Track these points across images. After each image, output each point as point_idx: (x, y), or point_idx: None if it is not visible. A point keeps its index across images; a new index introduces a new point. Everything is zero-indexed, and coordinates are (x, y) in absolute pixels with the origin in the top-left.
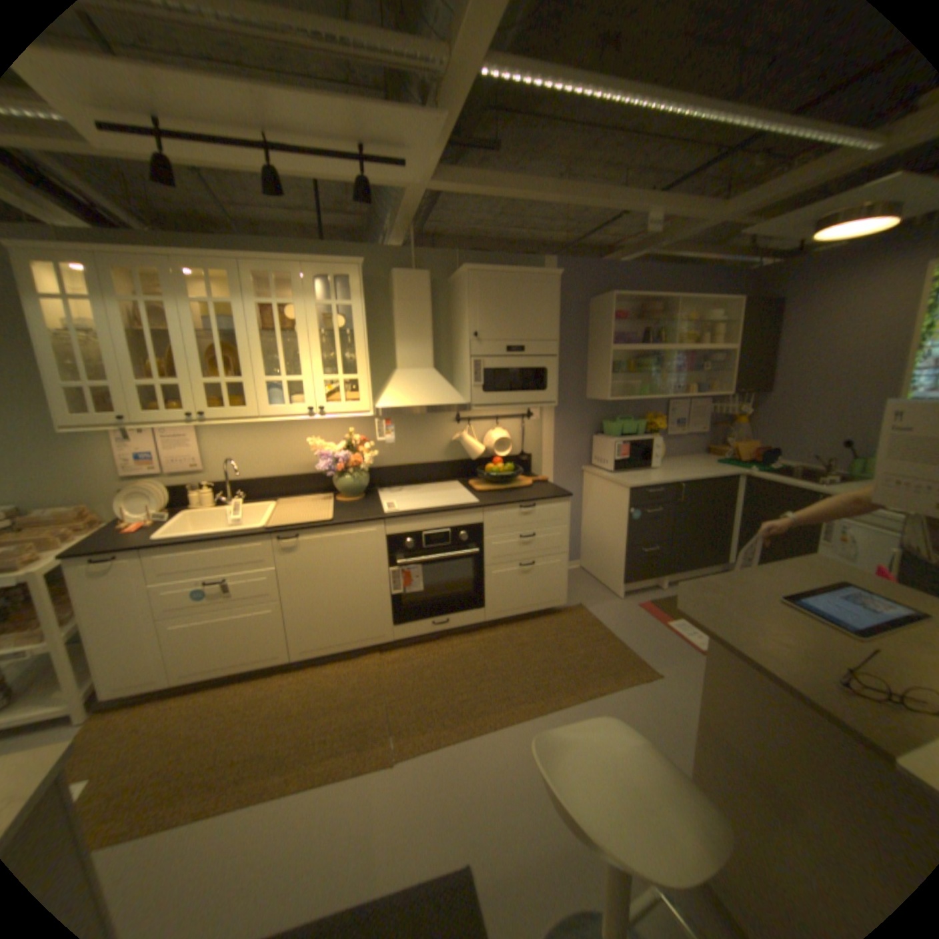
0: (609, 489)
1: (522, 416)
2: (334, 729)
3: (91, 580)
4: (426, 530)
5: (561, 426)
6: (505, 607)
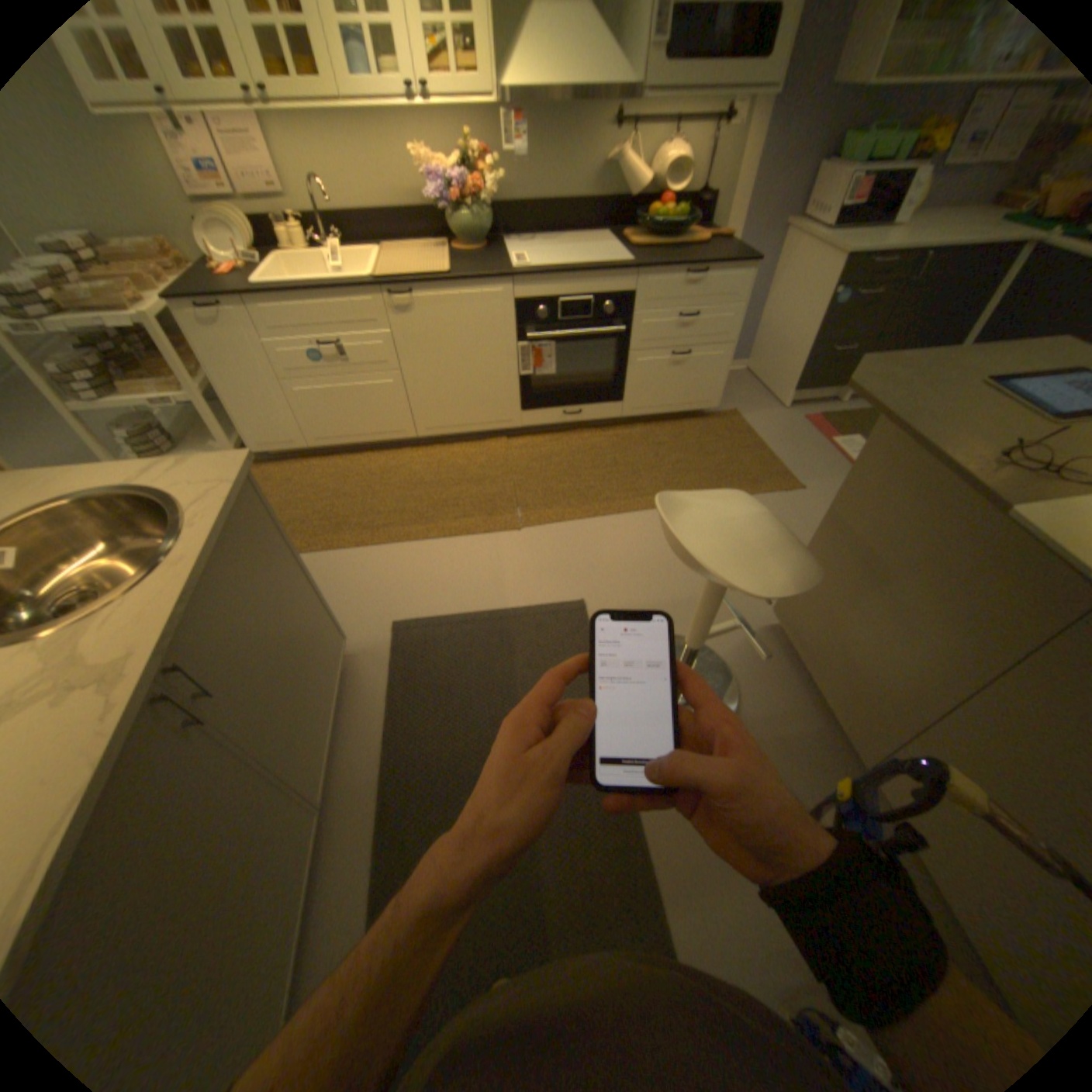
0: (819, 254)
1: (720, 117)
2: (467, 497)
3: (205, 328)
4: (564, 297)
5: (778, 140)
6: (647, 404)
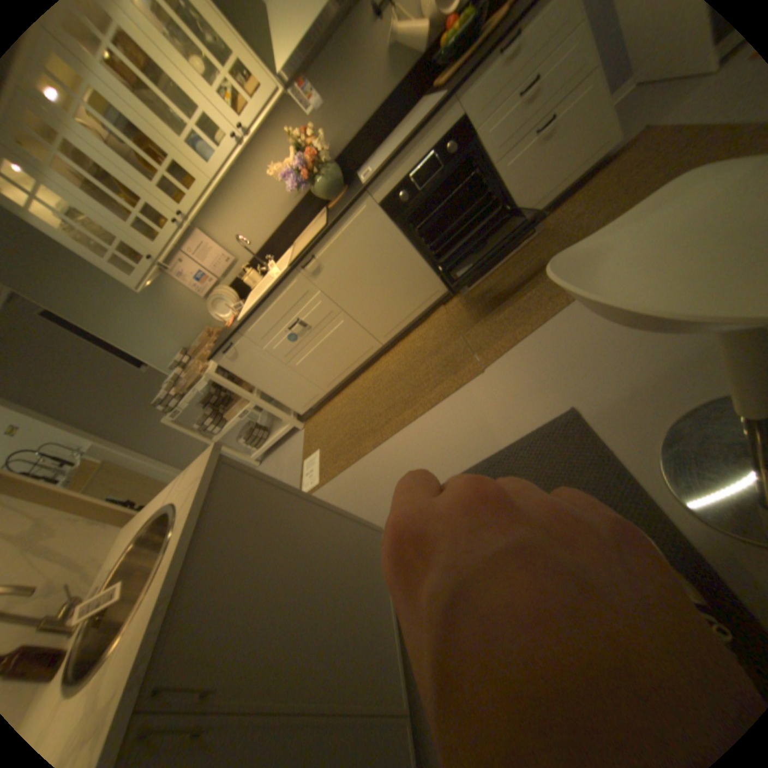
0: None
1: None
2: (432, 367)
3: (235, 360)
4: (412, 169)
5: None
6: (543, 191)
